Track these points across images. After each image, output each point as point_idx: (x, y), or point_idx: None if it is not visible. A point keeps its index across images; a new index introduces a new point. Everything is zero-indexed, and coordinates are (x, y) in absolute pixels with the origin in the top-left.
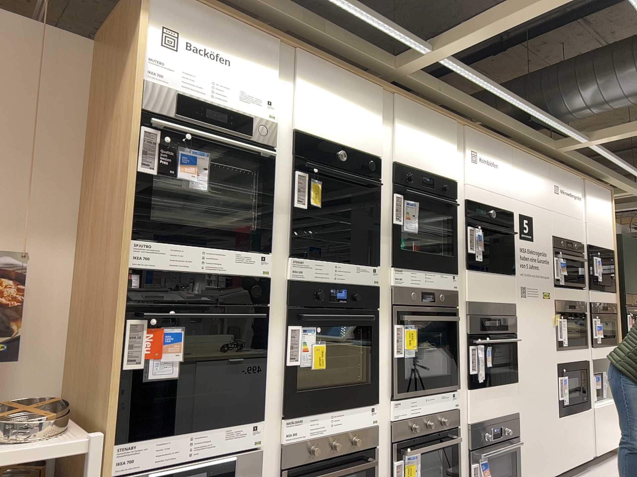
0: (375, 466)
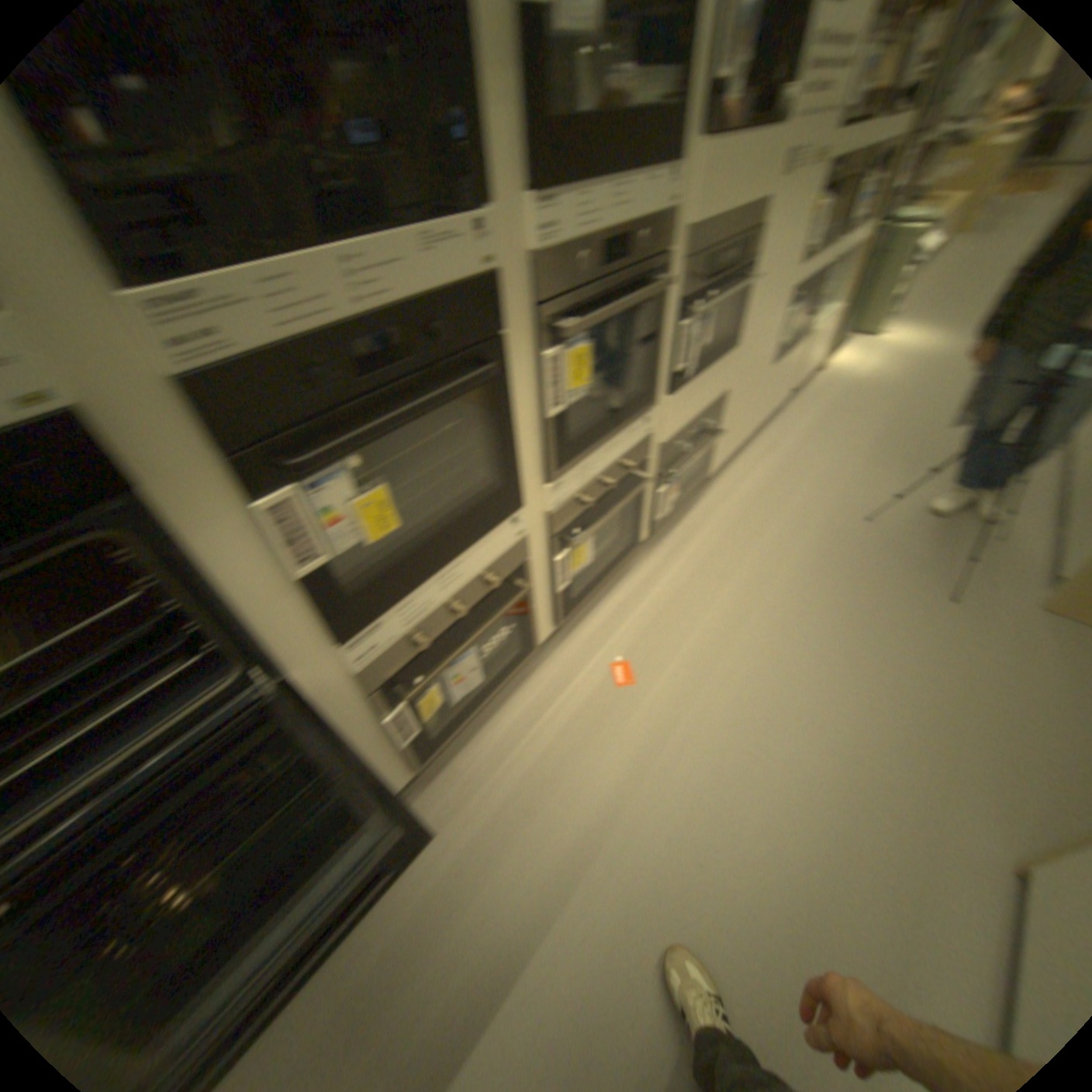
0: (533, 583)
